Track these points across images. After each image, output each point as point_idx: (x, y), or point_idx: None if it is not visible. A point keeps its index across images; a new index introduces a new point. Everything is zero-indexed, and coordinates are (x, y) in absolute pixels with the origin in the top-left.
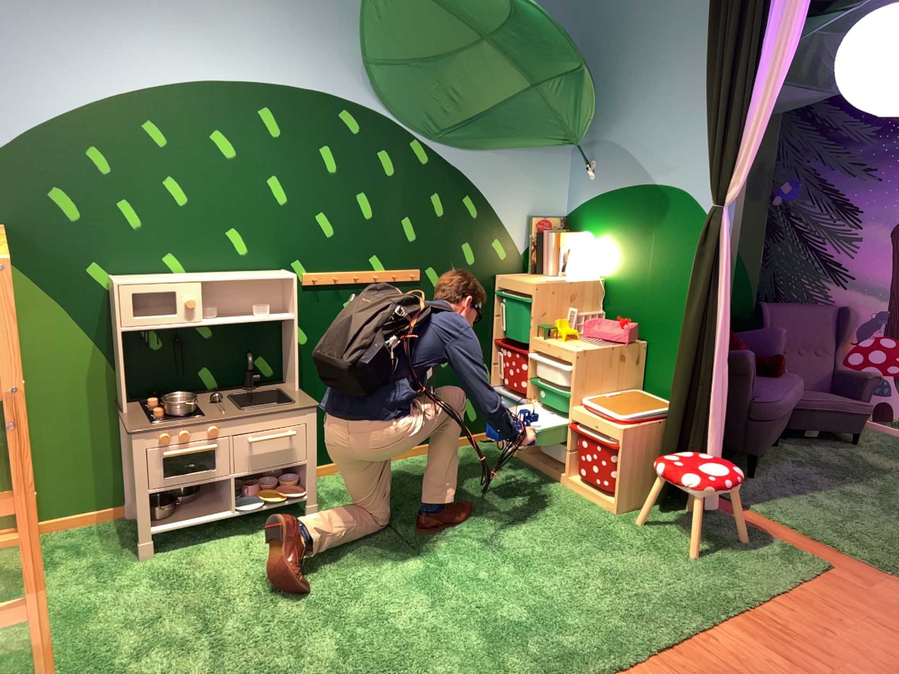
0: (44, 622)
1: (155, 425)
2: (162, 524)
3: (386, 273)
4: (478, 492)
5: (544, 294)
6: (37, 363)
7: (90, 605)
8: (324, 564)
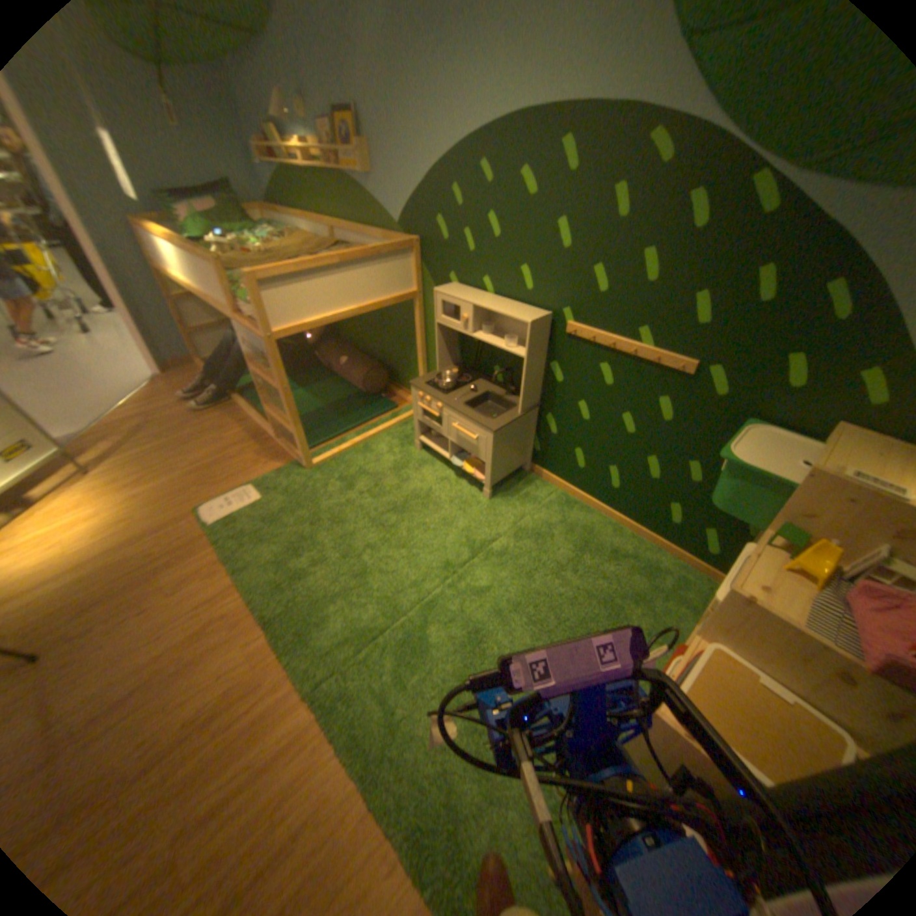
0: (296, 439)
1: (418, 386)
2: (422, 439)
3: (649, 352)
4: (583, 597)
5: (833, 495)
6: (427, 324)
7: (370, 449)
8: (427, 522)
